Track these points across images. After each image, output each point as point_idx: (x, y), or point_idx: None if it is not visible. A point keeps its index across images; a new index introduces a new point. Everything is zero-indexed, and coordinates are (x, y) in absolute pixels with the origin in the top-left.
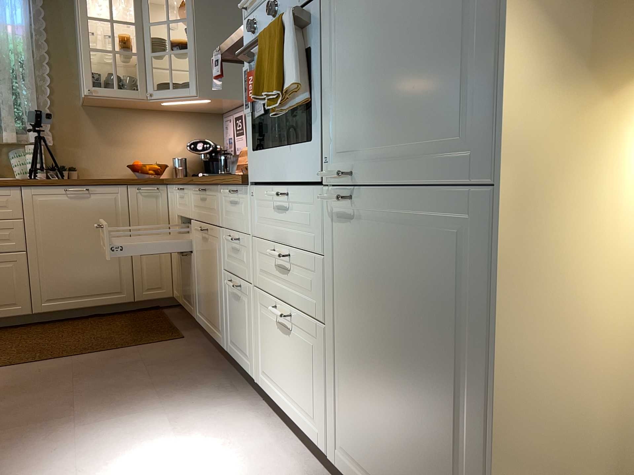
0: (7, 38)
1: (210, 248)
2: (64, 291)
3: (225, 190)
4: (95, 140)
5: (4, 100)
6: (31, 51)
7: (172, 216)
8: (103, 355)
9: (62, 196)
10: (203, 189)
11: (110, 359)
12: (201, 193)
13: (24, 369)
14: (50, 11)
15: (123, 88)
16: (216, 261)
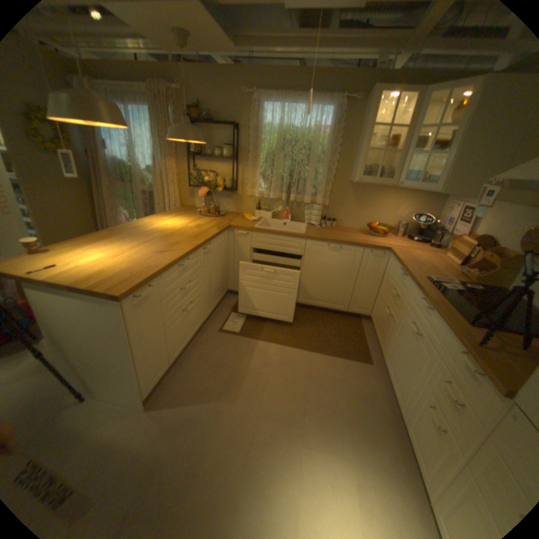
0: (319, 137)
1: (419, 350)
2: (313, 296)
3: (464, 349)
4: (351, 203)
5: (308, 177)
6: (330, 145)
7: (388, 277)
8: (324, 358)
9: (325, 248)
10: (431, 308)
11: (328, 366)
12: (428, 308)
13: (286, 352)
14: (348, 114)
15: (381, 173)
16: (422, 367)
